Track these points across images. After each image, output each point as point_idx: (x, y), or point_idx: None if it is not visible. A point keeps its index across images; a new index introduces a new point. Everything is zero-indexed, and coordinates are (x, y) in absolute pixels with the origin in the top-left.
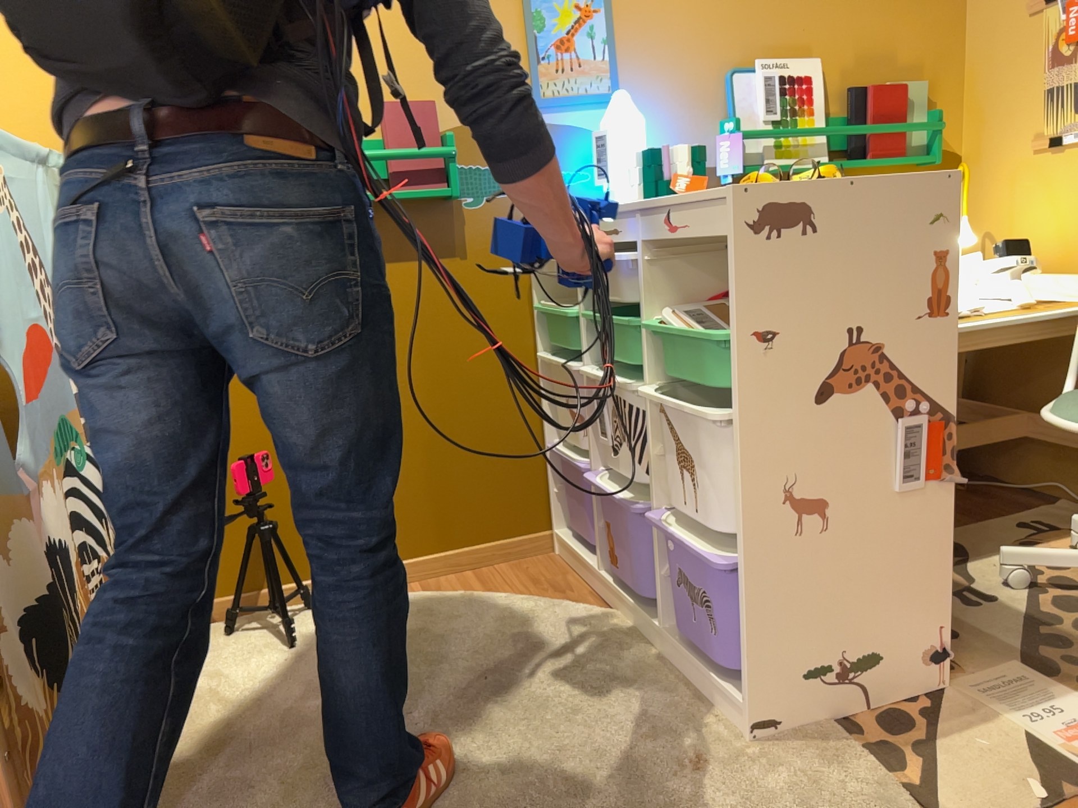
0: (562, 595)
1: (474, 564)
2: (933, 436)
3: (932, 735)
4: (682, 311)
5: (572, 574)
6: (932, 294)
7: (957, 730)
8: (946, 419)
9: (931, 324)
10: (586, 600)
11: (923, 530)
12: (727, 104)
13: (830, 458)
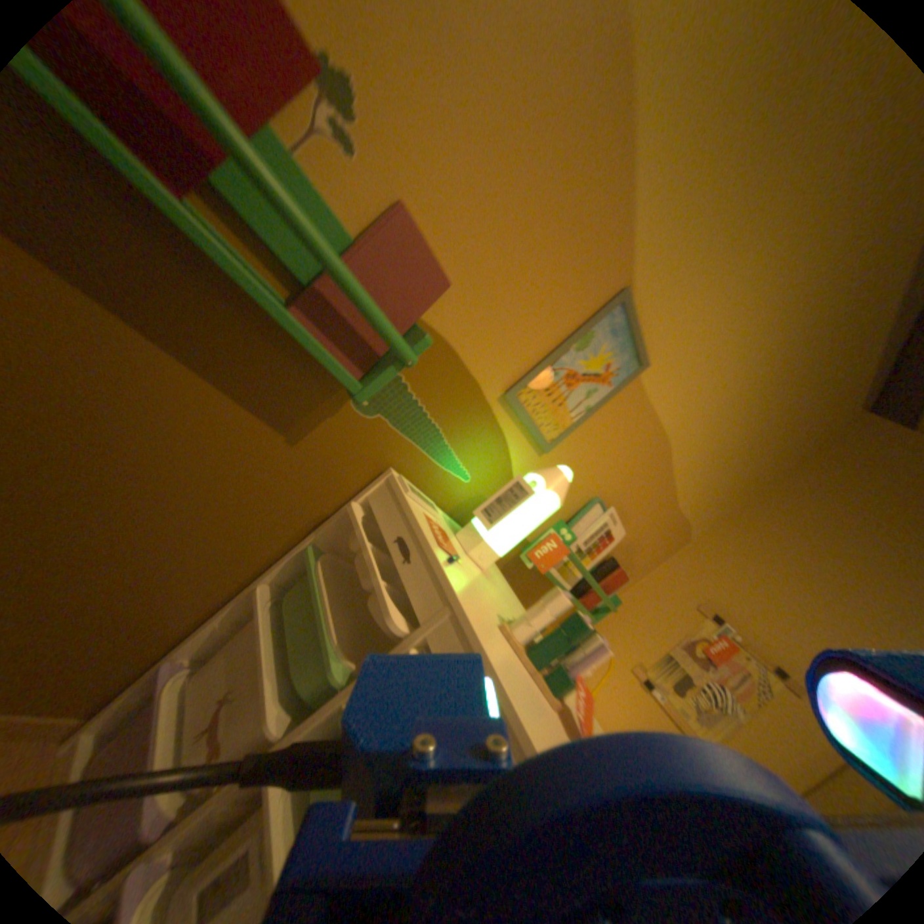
0: None
1: None
2: None
3: None
4: None
5: None
6: None
7: None
8: None
9: None
10: None
11: None
12: (577, 518)
13: None
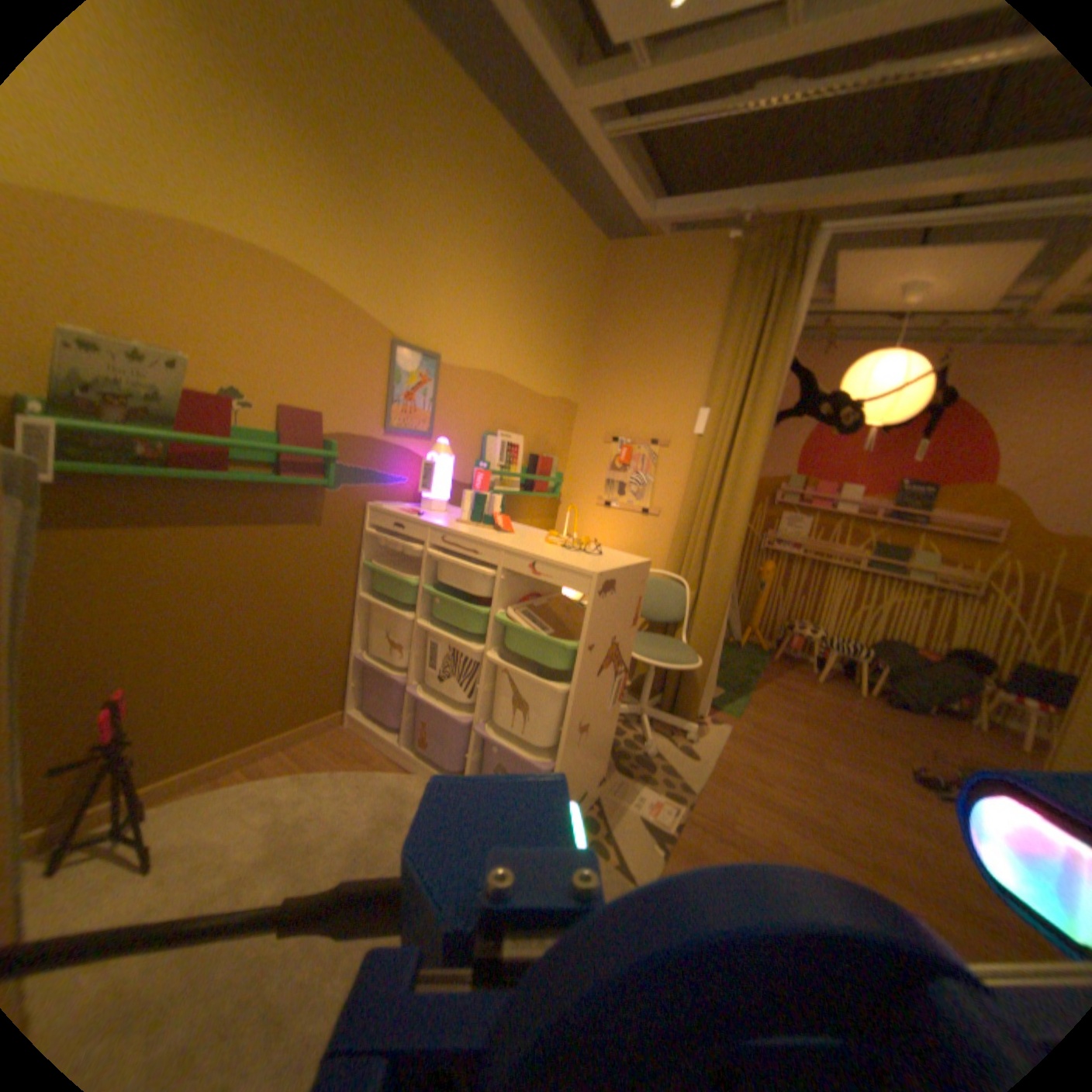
0: (370, 766)
1: (288, 749)
2: (624, 681)
3: (609, 825)
4: (518, 610)
5: (369, 746)
6: (636, 615)
7: (616, 819)
8: (628, 671)
9: (633, 629)
10: (390, 768)
11: (612, 724)
12: (481, 451)
13: (597, 701)
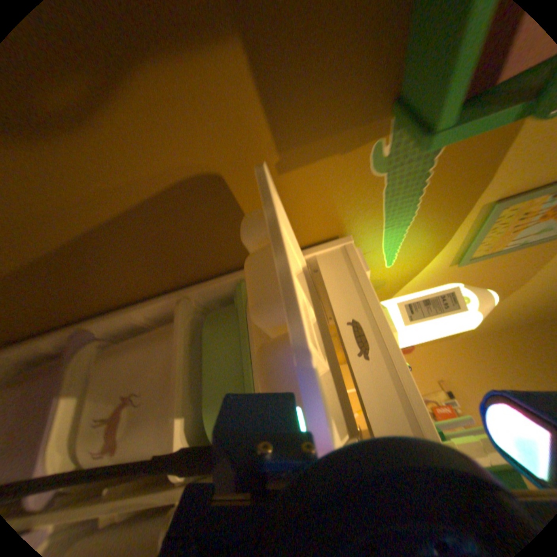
0: None
1: None
2: None
3: None
4: None
5: None
6: None
7: None
8: None
9: None
10: None
11: None
12: None
13: None
